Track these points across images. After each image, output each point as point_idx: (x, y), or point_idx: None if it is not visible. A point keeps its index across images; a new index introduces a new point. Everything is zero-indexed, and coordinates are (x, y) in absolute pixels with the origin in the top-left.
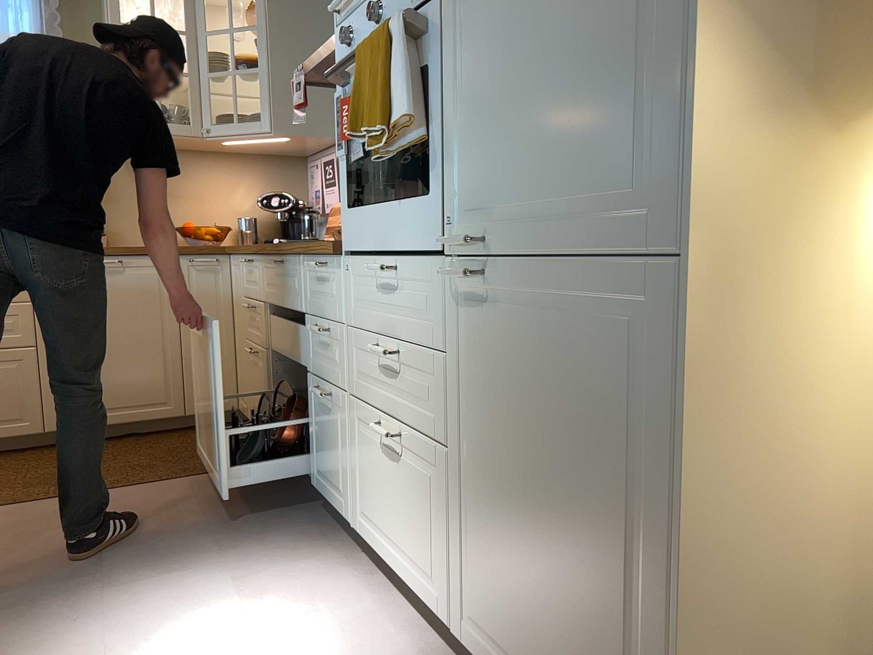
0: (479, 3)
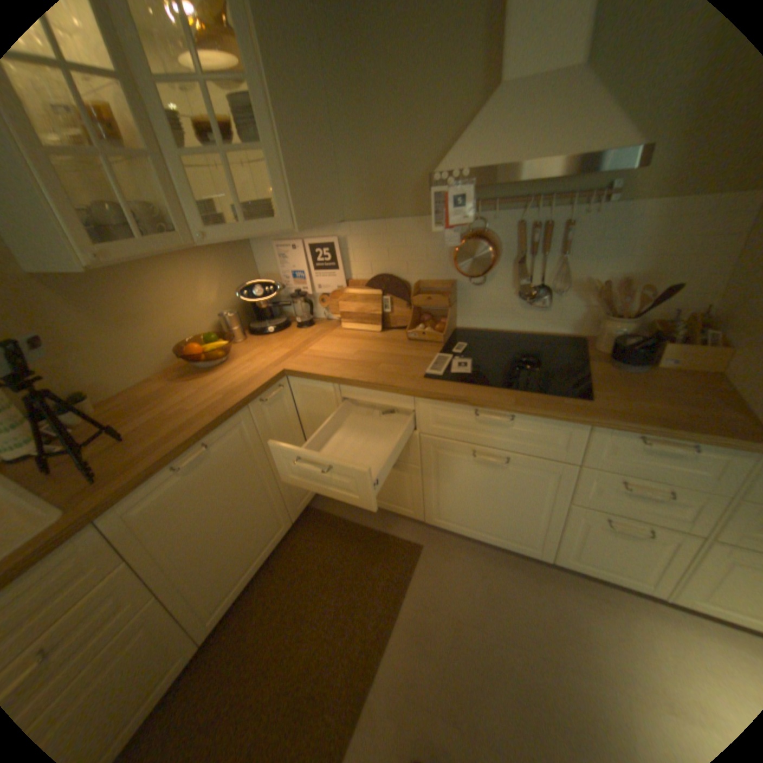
0: None
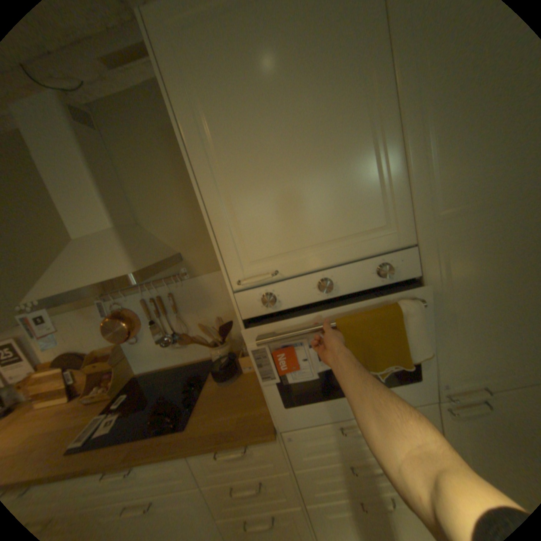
0: (466, 285)
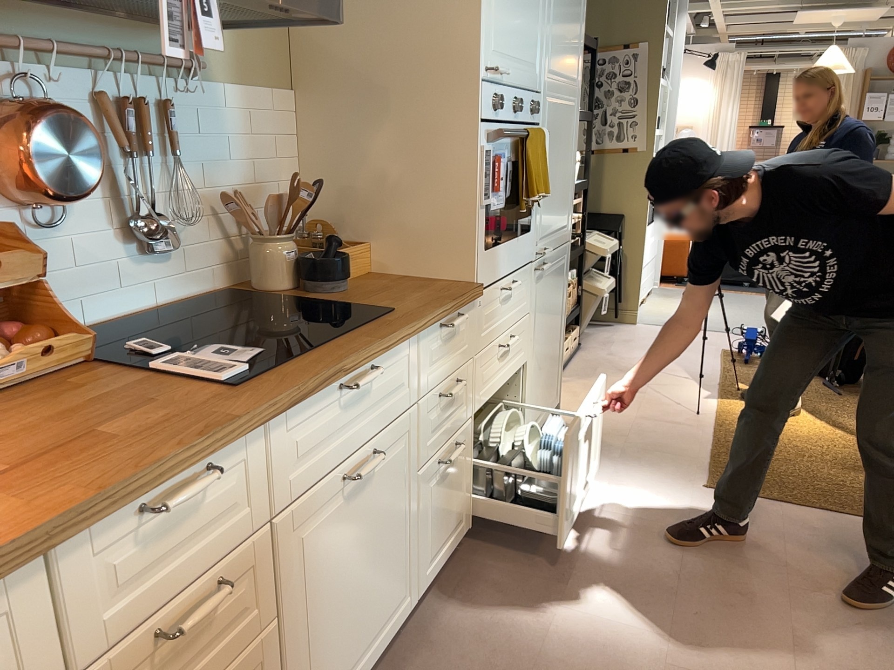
0: (549, 143)
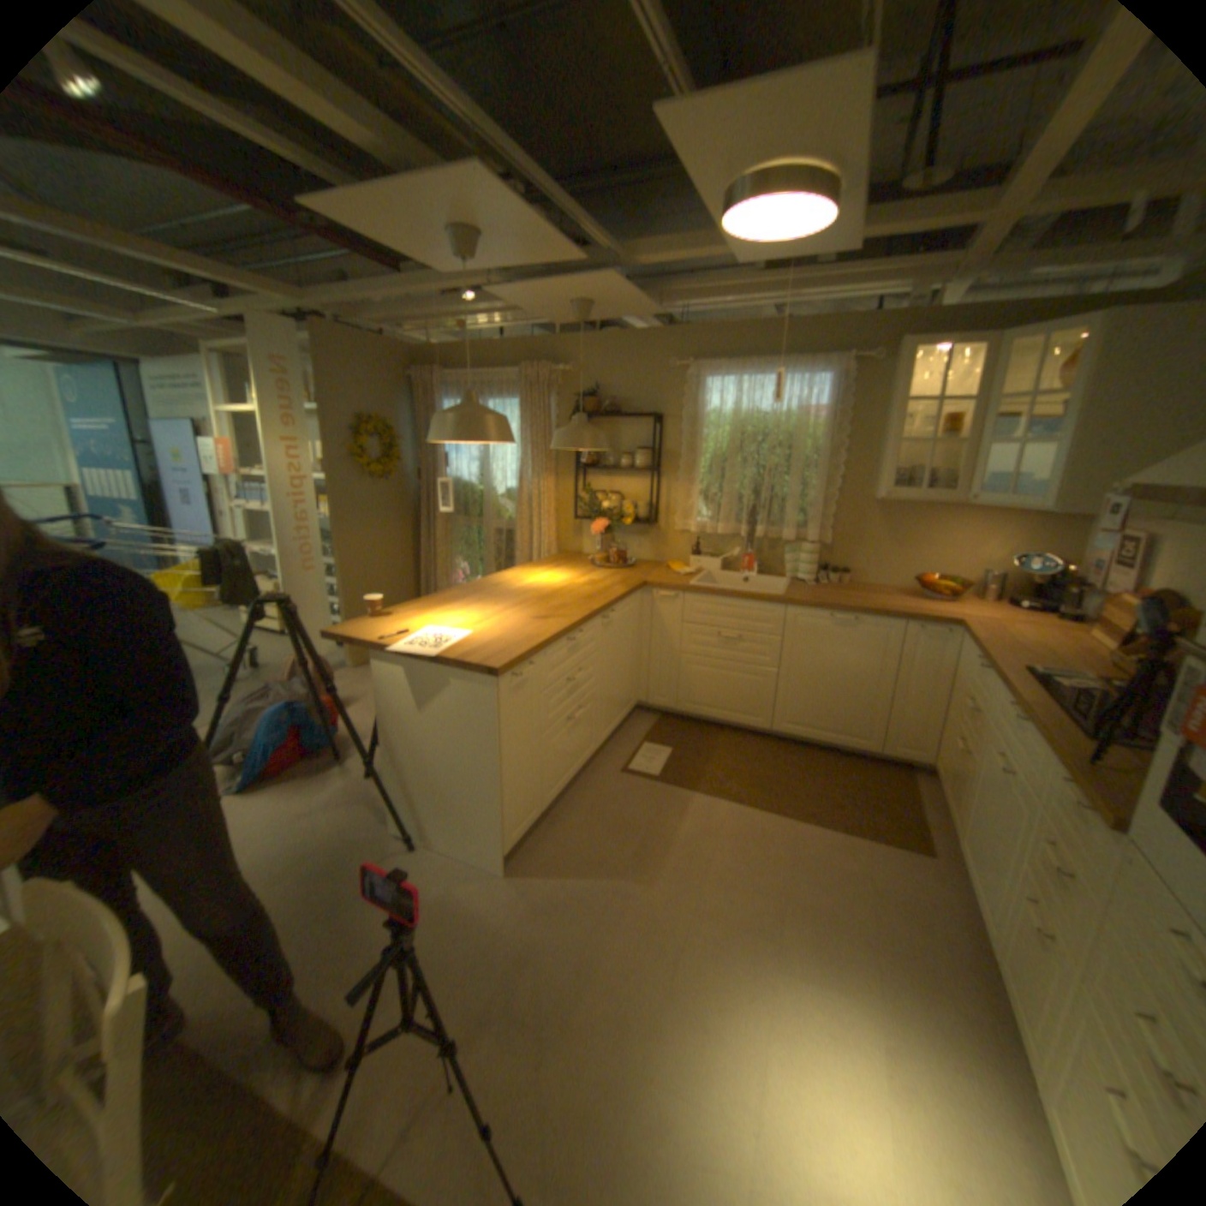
0: None
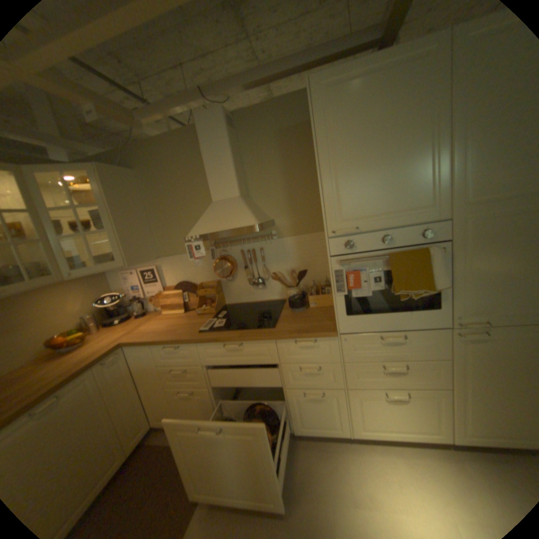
0: (481, 249)
